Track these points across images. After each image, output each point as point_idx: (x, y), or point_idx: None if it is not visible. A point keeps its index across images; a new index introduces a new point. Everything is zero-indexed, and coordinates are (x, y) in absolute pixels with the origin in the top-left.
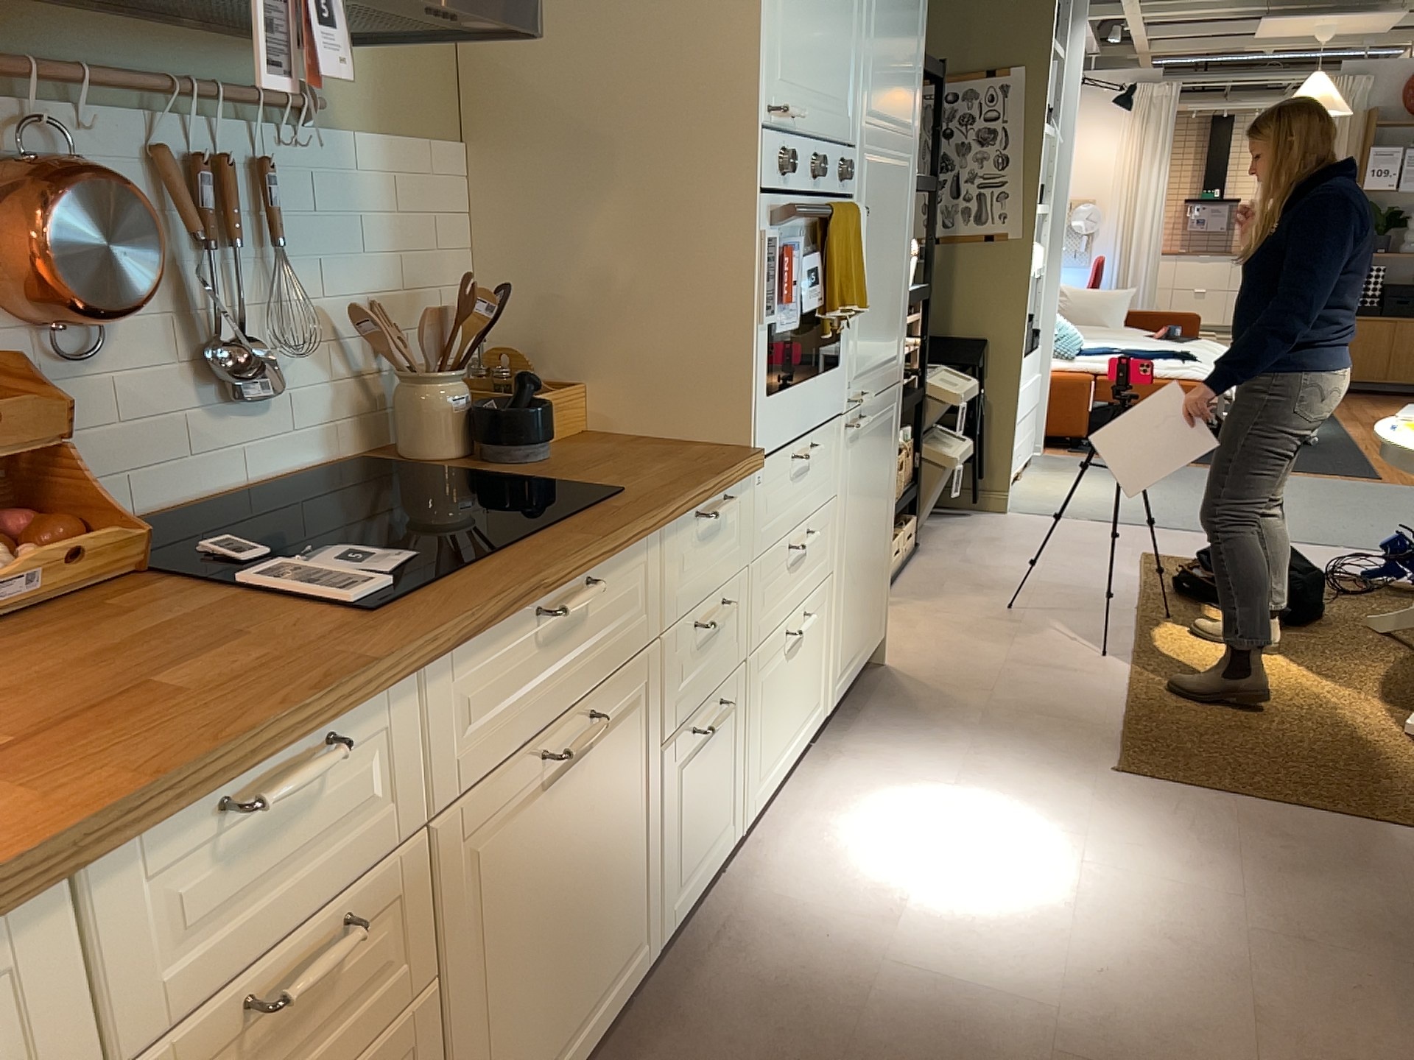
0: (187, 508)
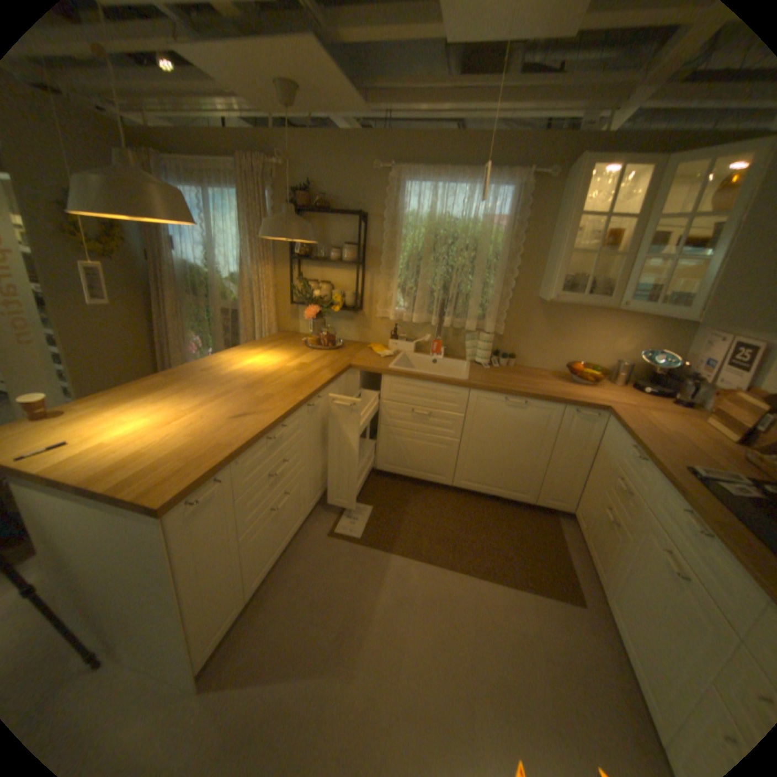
0: None
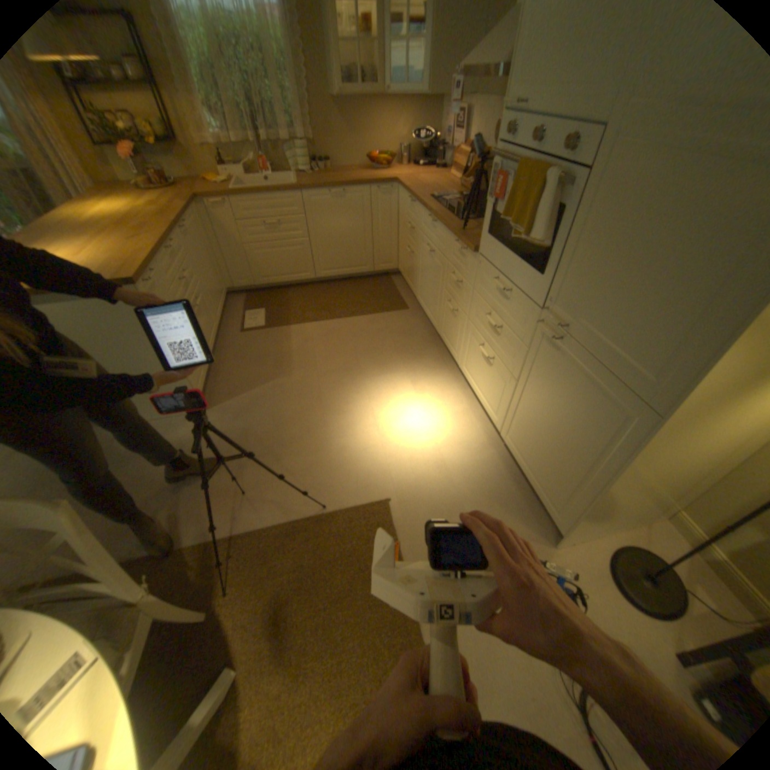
0: None
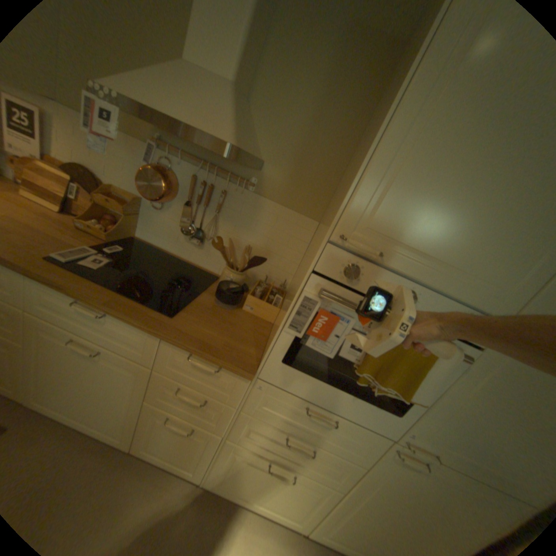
0: (171, 255)
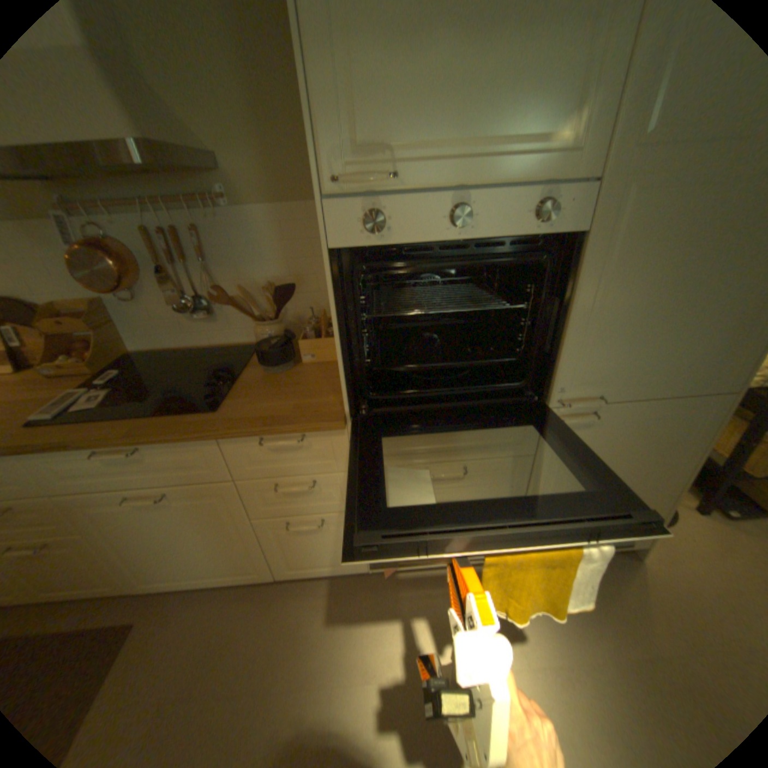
0: (185, 350)
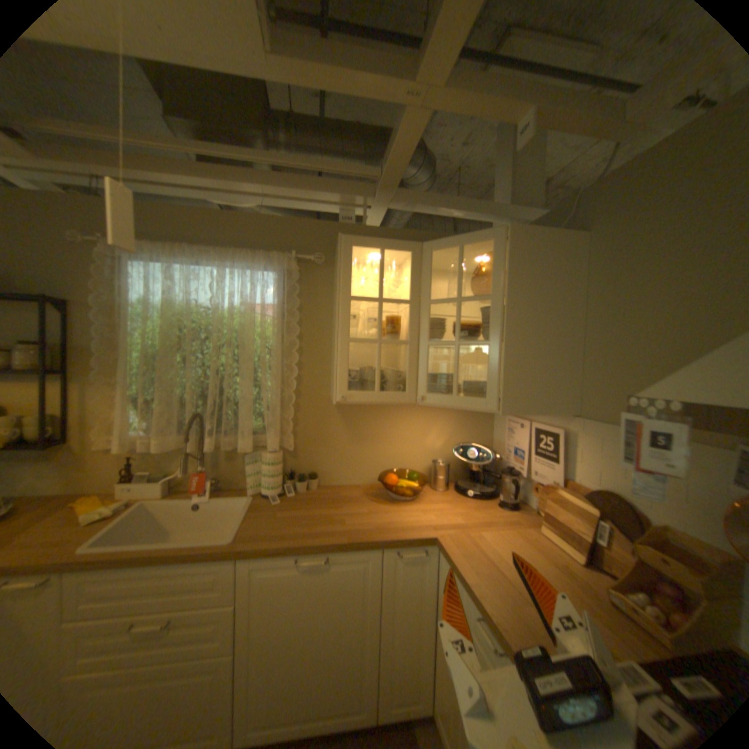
0: None
